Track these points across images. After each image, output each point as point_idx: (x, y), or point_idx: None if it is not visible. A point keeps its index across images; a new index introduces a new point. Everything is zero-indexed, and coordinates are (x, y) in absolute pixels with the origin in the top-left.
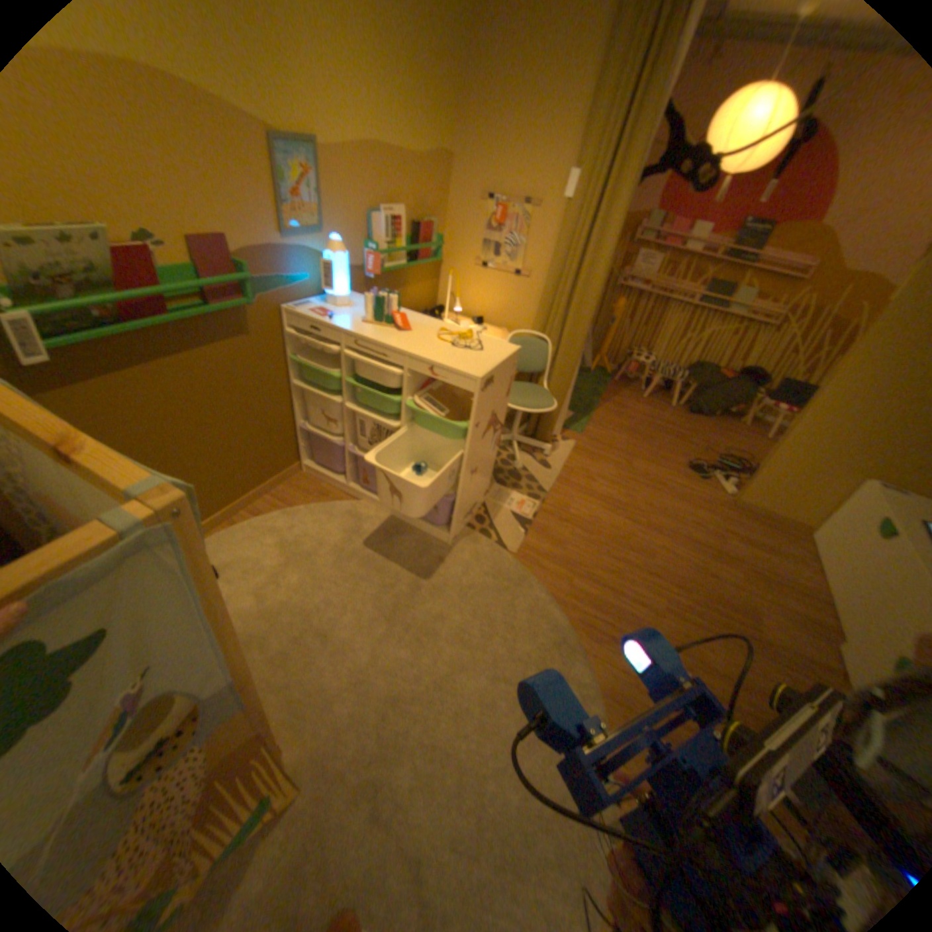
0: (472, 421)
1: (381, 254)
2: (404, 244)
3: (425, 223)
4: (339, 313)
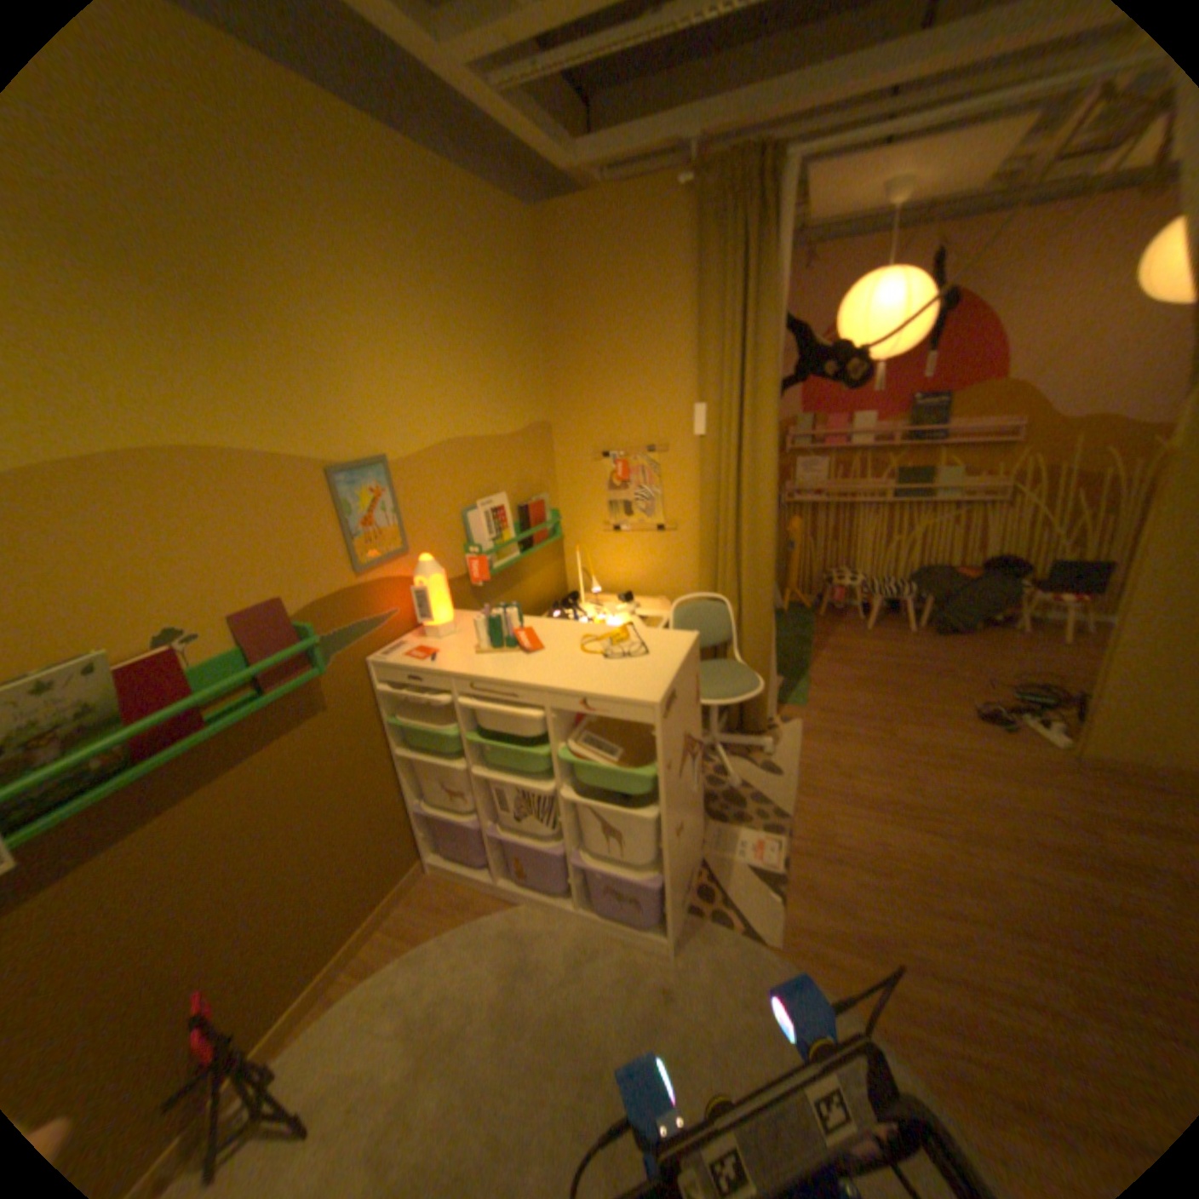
0: (661, 758)
1: (488, 555)
2: (515, 533)
3: (535, 503)
4: (446, 646)
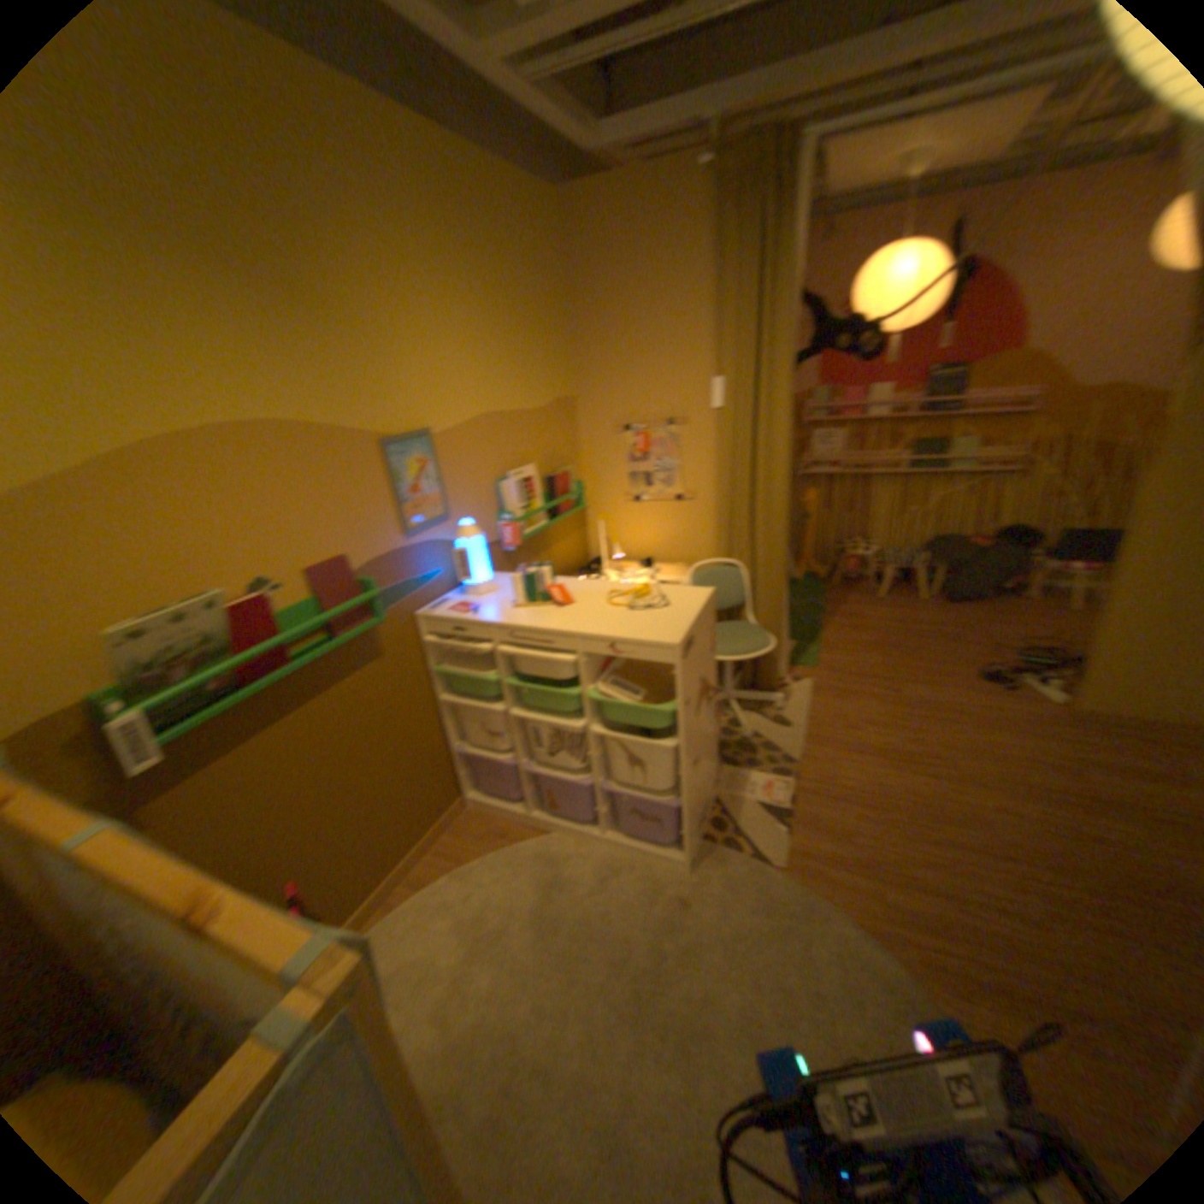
0: (680, 697)
1: (521, 521)
2: (544, 502)
3: (562, 474)
4: (487, 601)
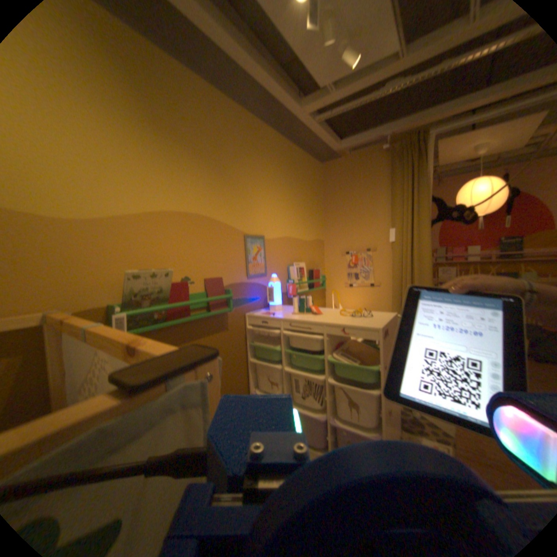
0: (380, 367)
1: (296, 283)
2: (306, 279)
3: (315, 269)
4: (278, 312)
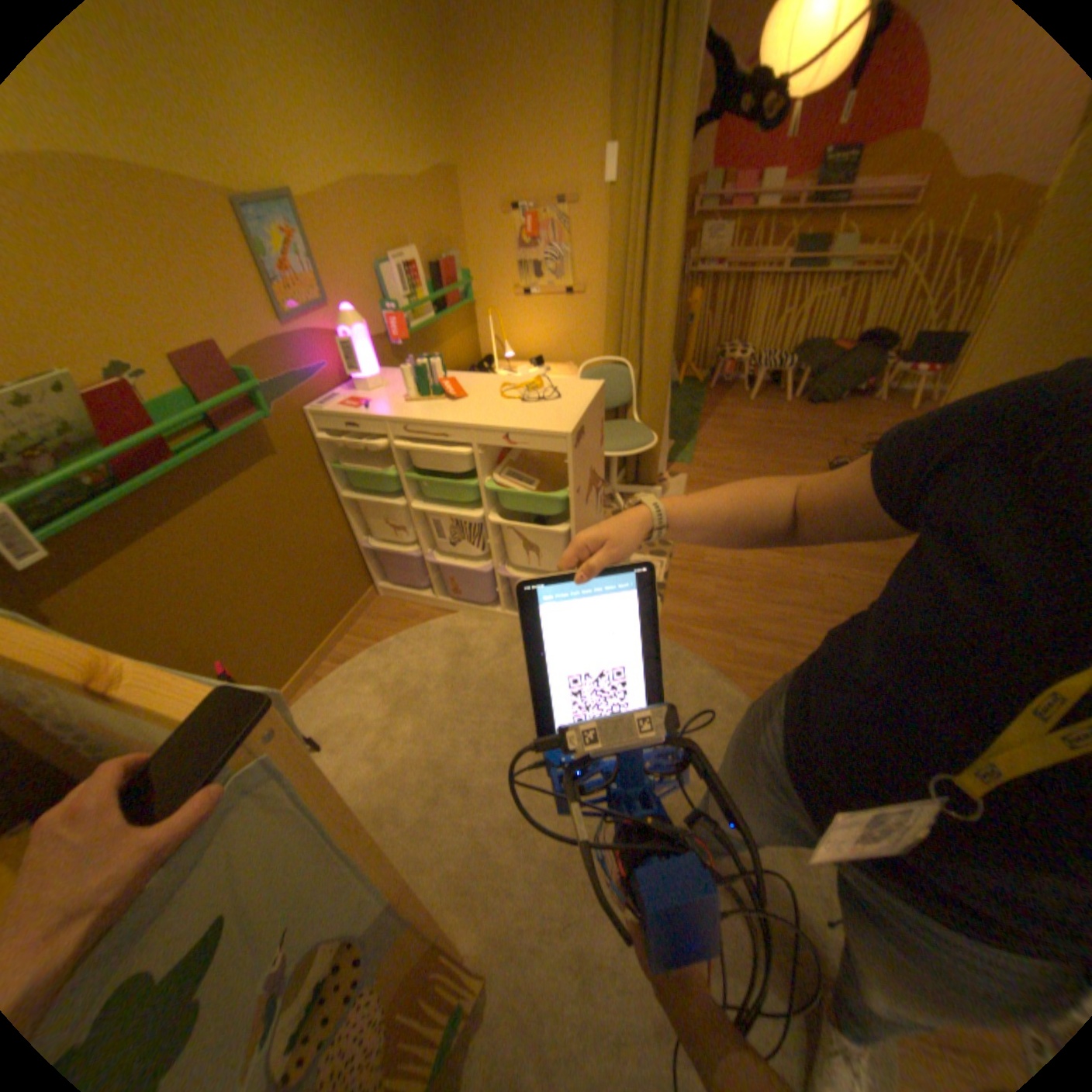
0: (570, 487)
1: (405, 312)
2: (428, 293)
3: (445, 261)
4: (376, 397)
